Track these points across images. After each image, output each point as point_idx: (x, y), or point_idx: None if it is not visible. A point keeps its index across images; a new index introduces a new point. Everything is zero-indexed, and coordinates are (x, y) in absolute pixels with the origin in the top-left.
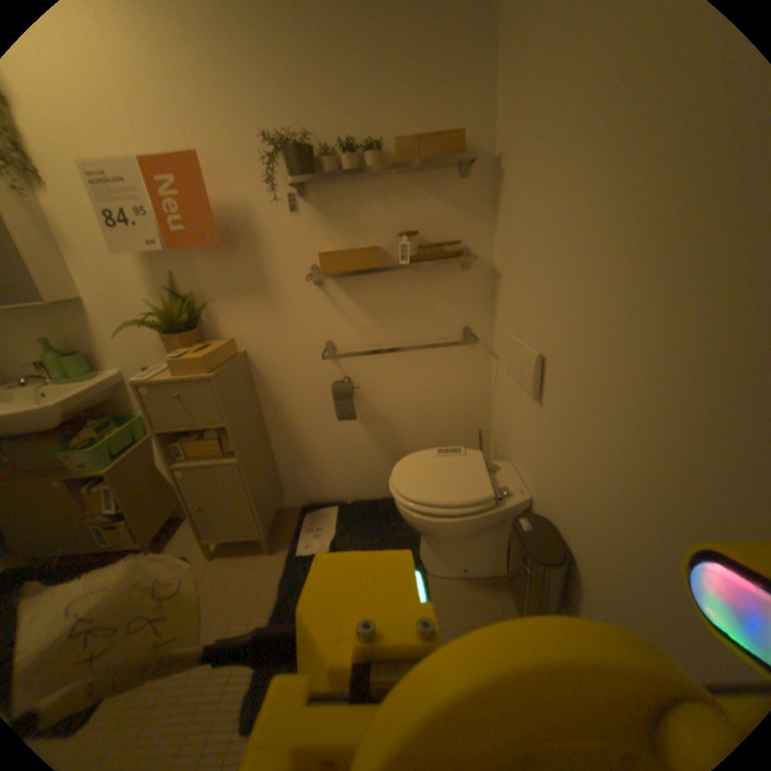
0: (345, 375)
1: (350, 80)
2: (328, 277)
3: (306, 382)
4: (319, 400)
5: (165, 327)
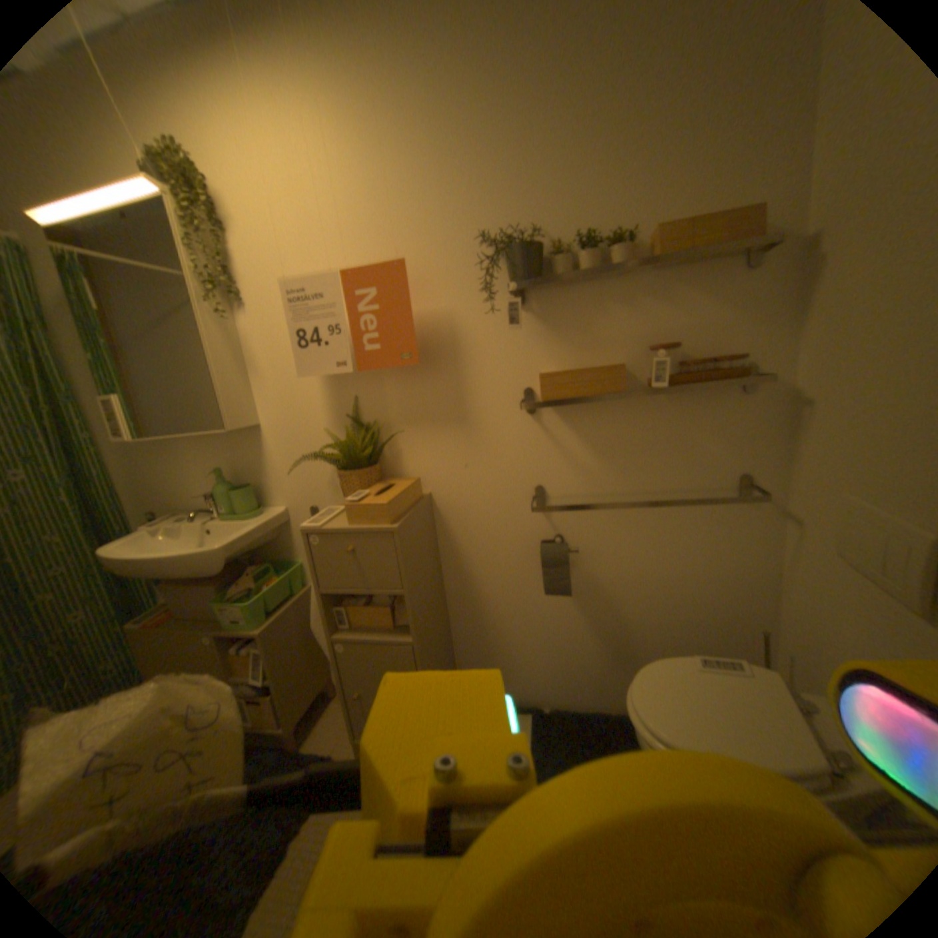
0: (556, 534)
1: (596, 163)
2: (550, 405)
3: (501, 539)
4: (517, 564)
5: (344, 462)
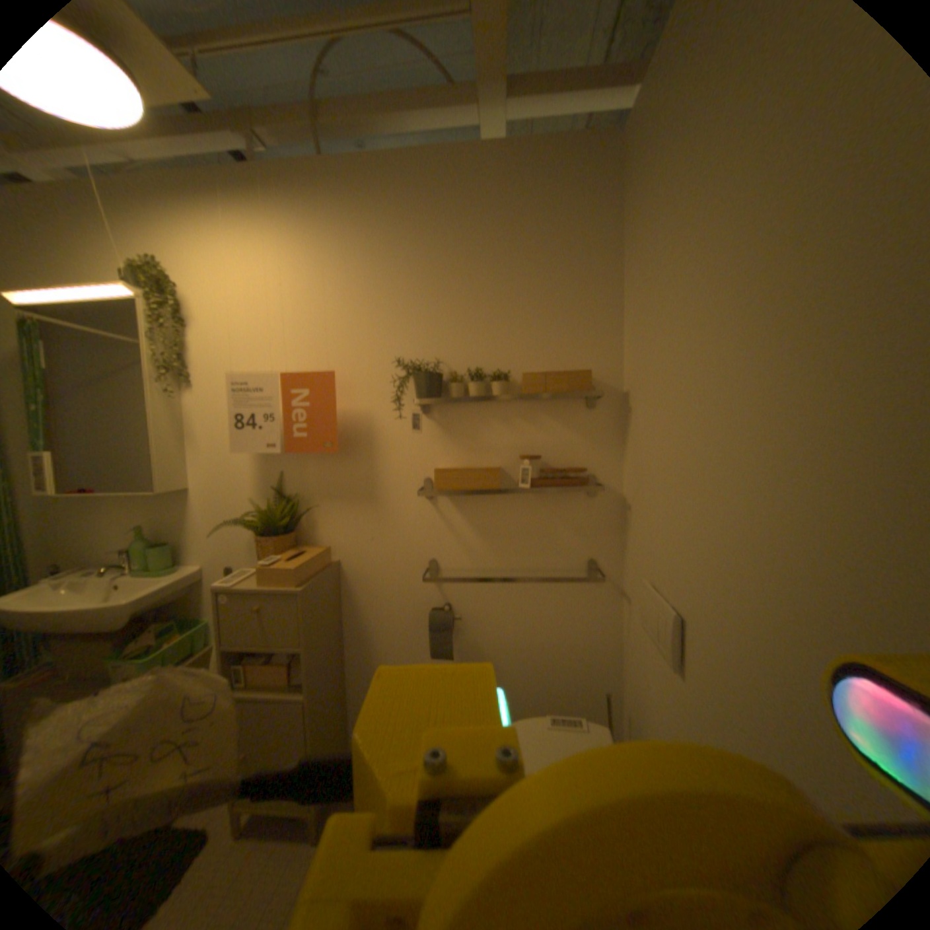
0: (445, 602)
1: (484, 323)
2: (441, 494)
3: (398, 605)
4: (410, 629)
5: (262, 529)
